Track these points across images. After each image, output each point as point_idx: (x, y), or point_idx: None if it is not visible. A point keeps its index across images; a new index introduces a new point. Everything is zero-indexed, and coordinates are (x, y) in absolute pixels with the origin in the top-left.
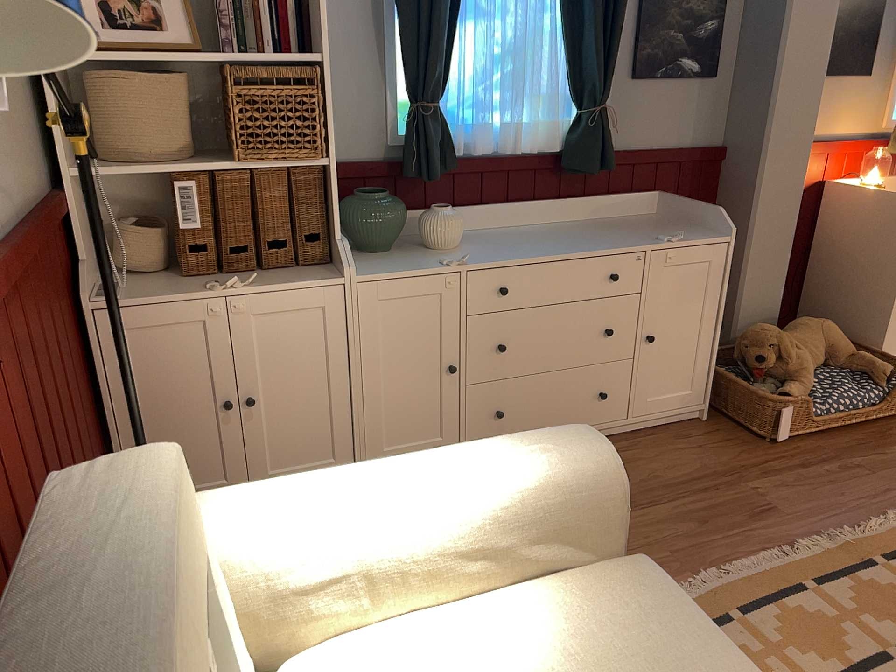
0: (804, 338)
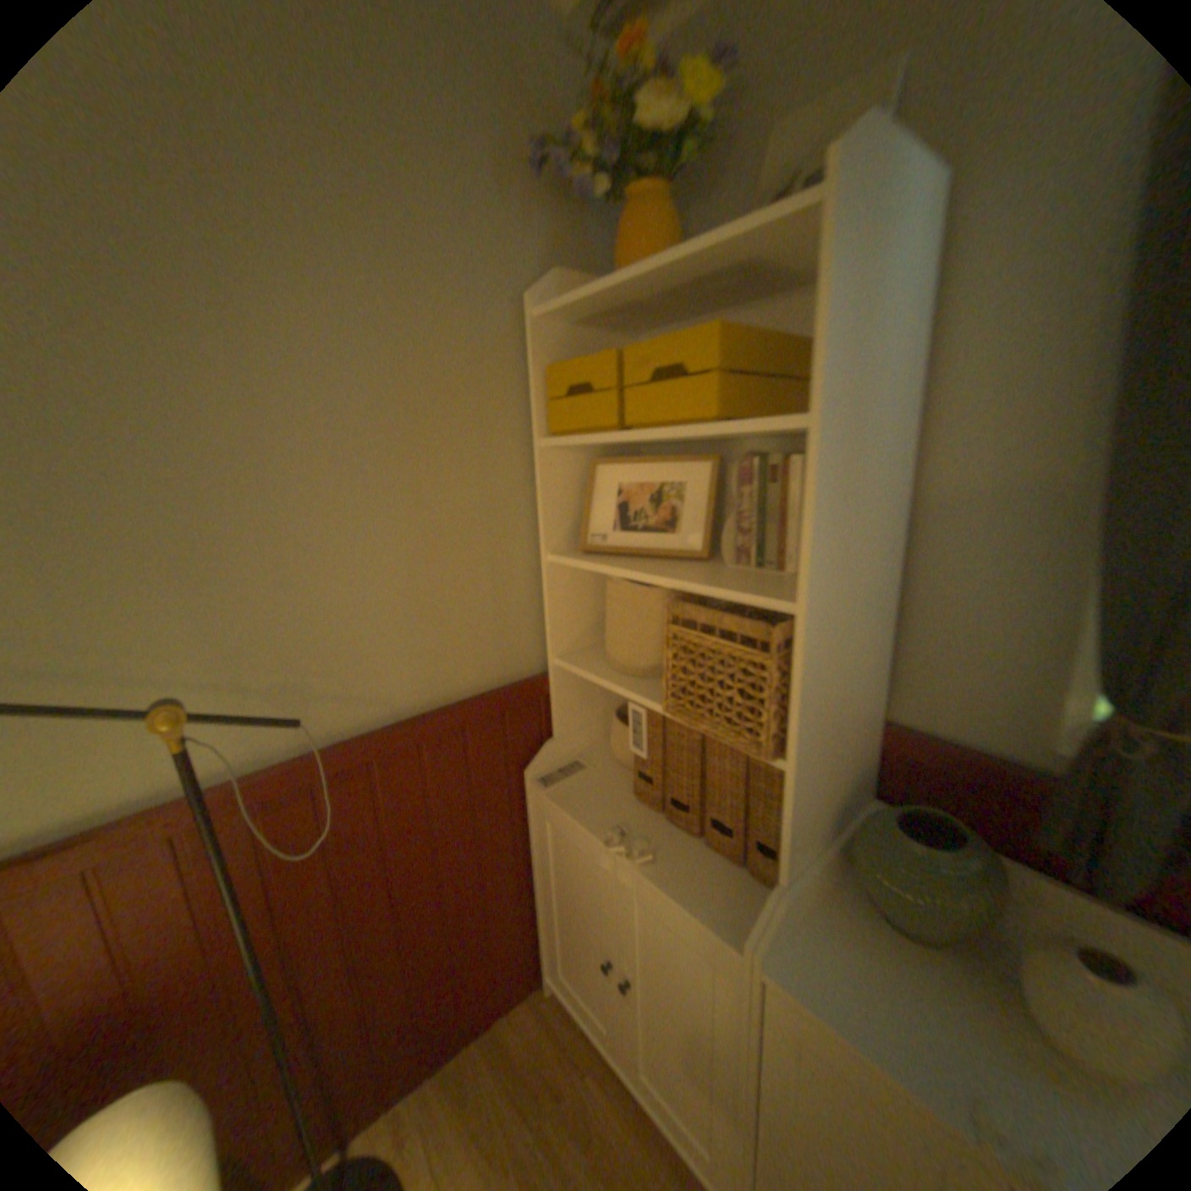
0: None
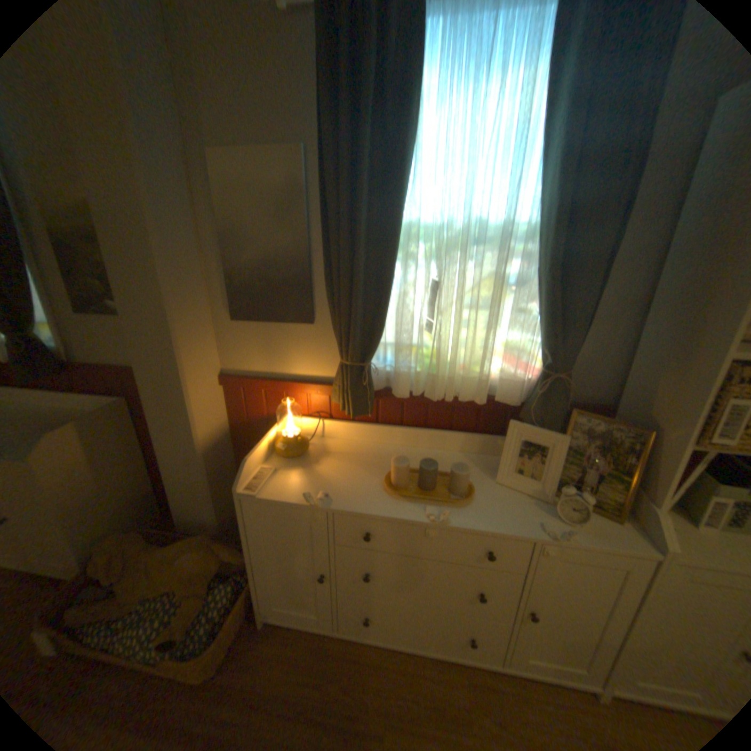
0: (157, 562)
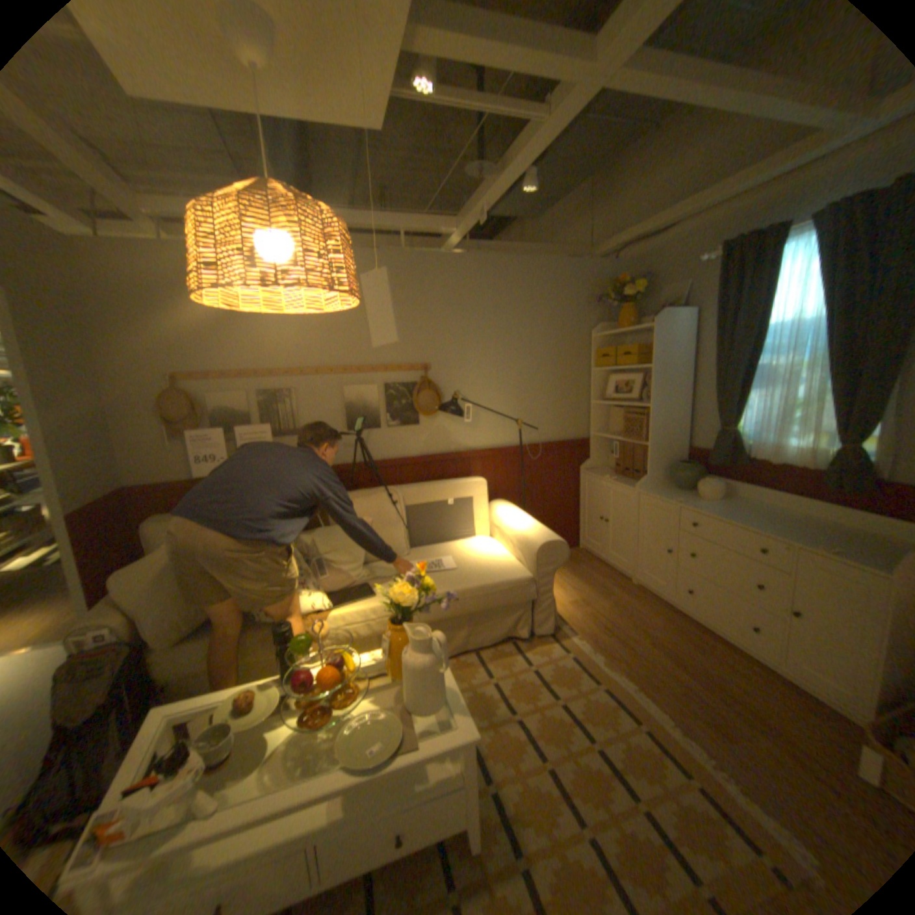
0: None
